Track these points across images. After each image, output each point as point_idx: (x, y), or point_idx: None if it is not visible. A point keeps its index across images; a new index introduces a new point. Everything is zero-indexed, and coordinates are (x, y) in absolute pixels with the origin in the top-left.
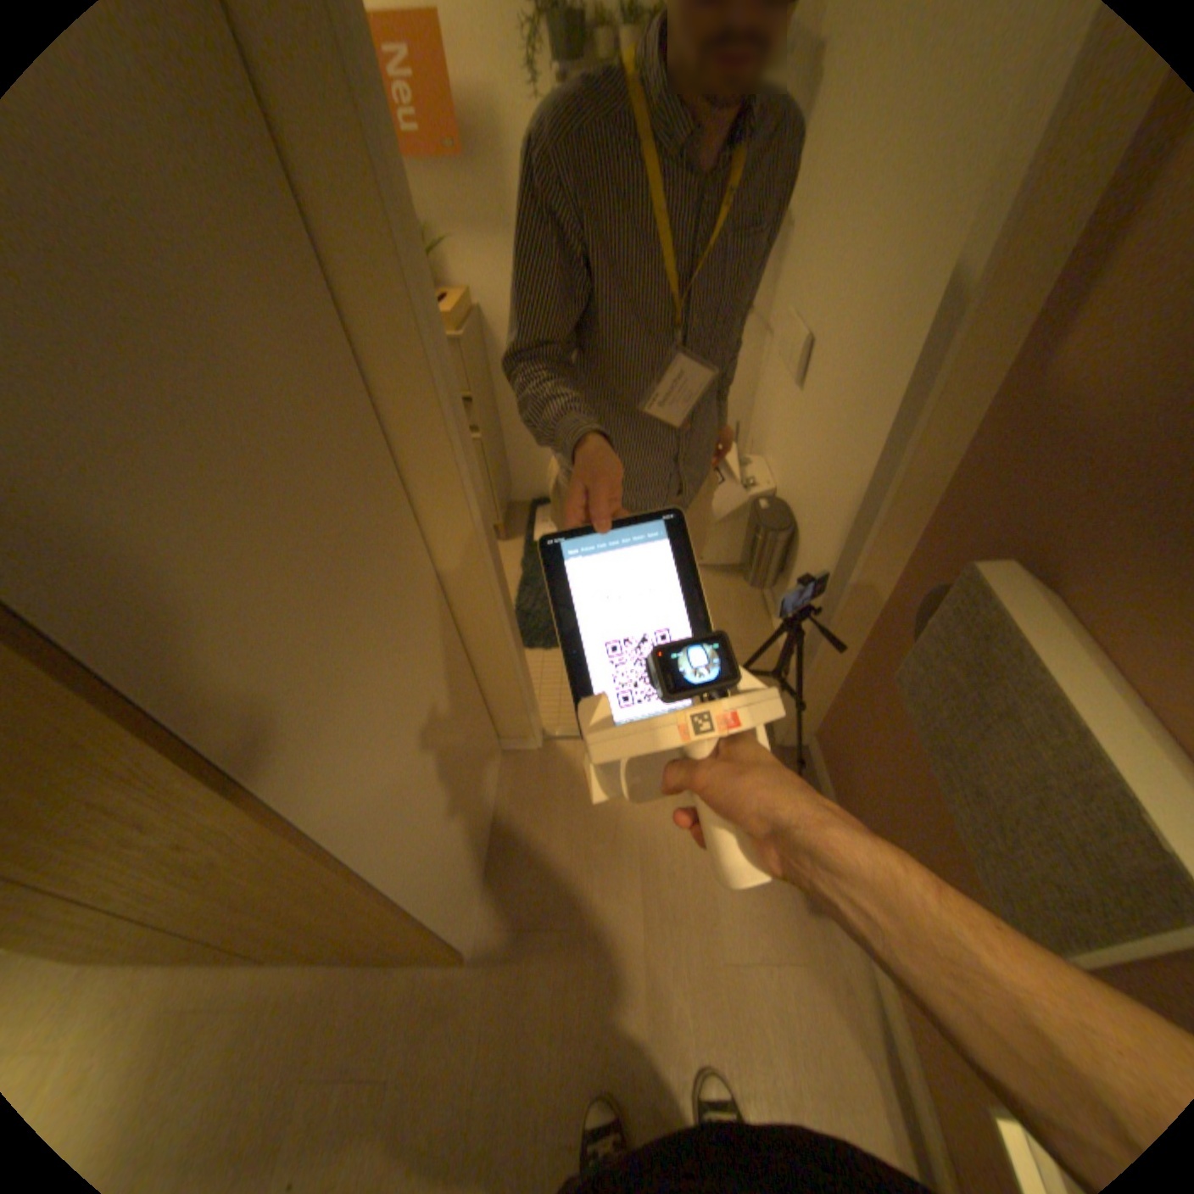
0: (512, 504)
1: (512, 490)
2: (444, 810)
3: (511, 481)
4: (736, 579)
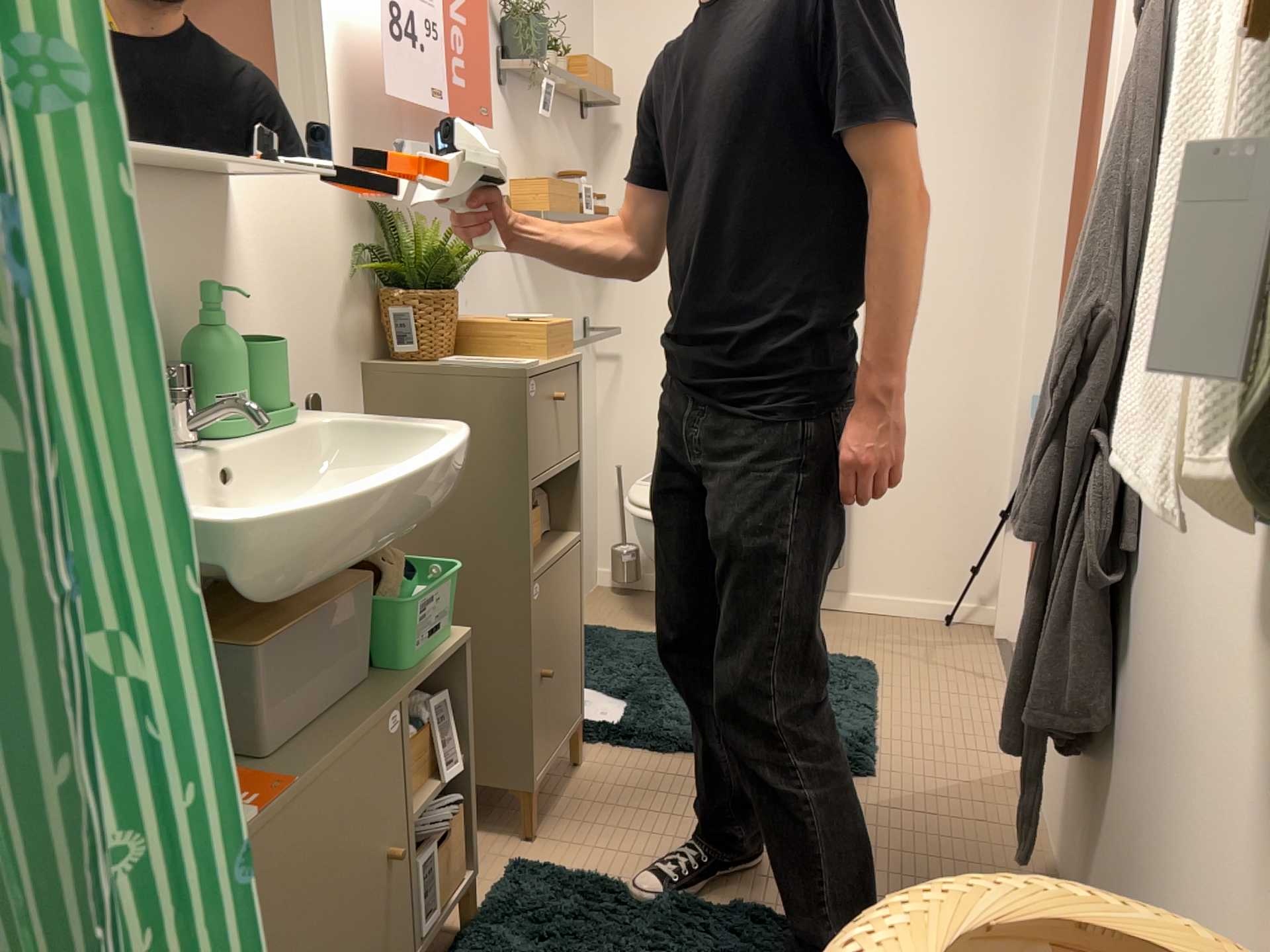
0: None
1: None
2: None
3: None
4: None
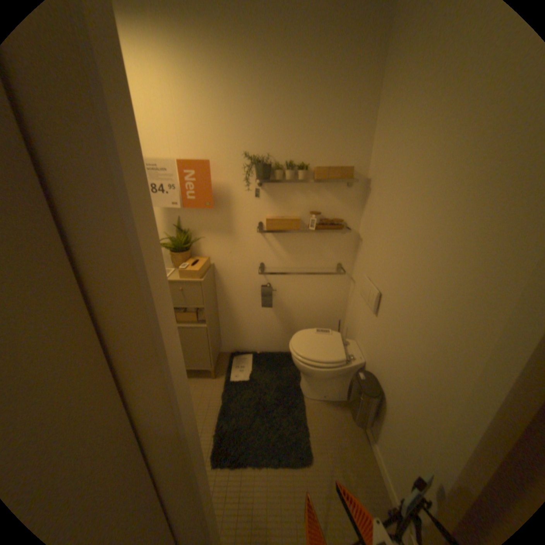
0: (220, 353)
1: (221, 346)
2: None
3: (221, 341)
4: (346, 411)
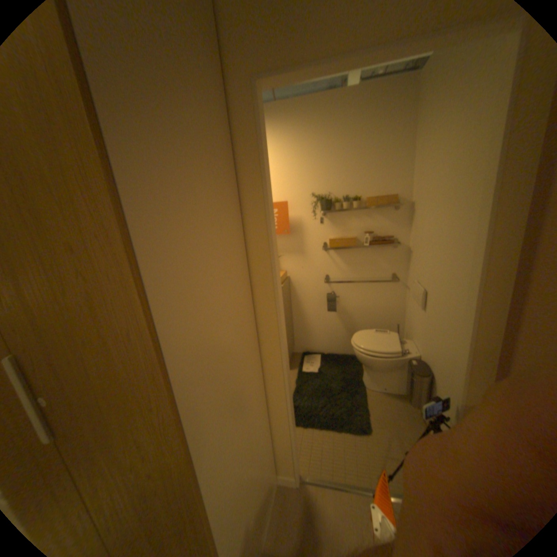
0: (296, 354)
1: (296, 348)
2: (249, 510)
3: (296, 344)
4: (409, 405)
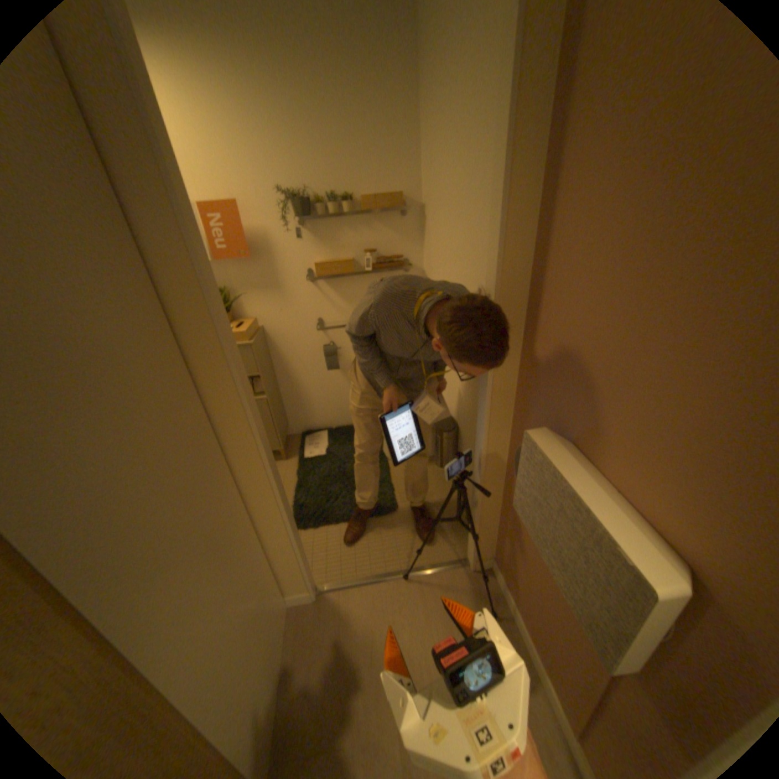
0: (289, 436)
1: (289, 427)
2: (240, 654)
3: (287, 422)
4: (432, 465)
